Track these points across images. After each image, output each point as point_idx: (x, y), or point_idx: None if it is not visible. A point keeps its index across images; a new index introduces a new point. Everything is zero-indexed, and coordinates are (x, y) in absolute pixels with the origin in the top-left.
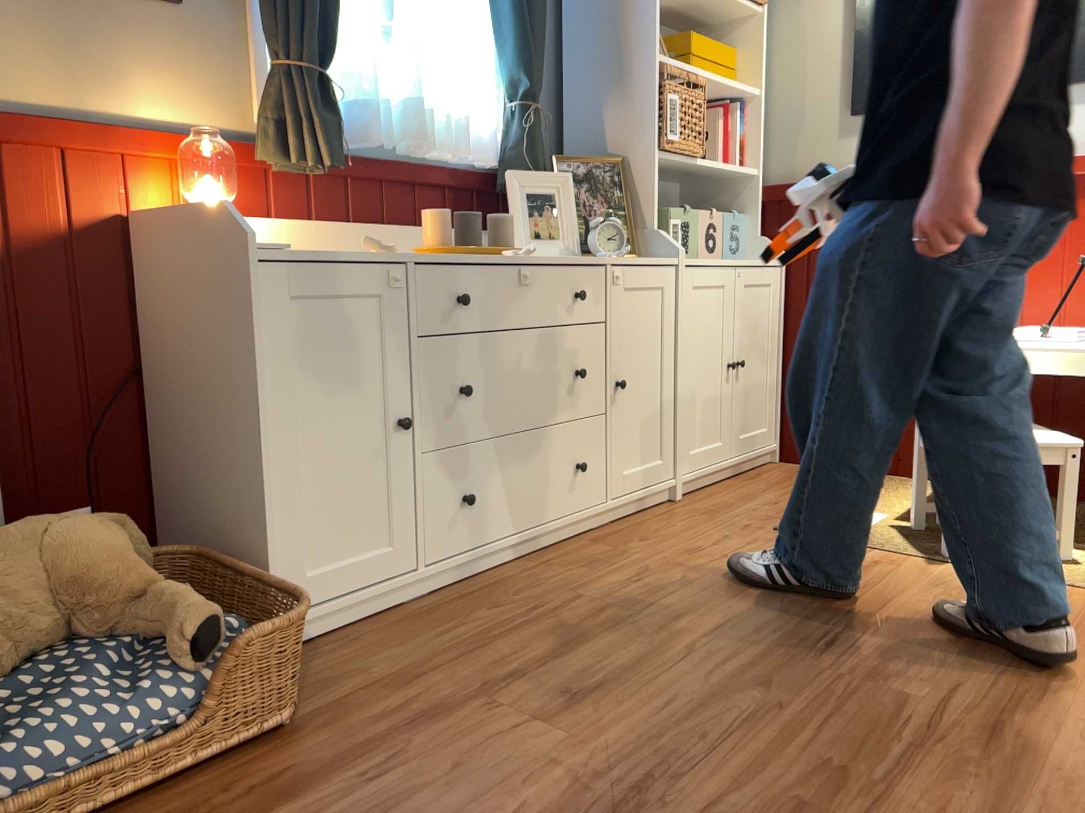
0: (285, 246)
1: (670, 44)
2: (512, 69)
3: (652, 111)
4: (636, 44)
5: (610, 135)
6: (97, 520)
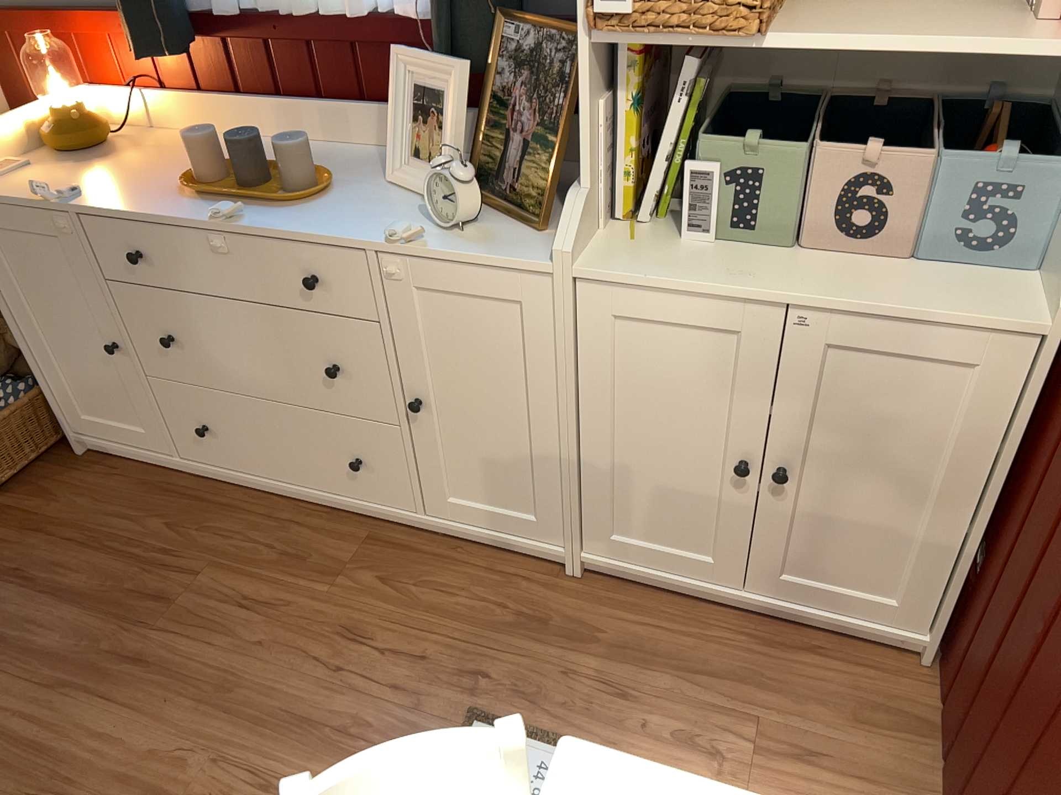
0: None
1: None
2: None
3: None
4: None
5: None
6: None
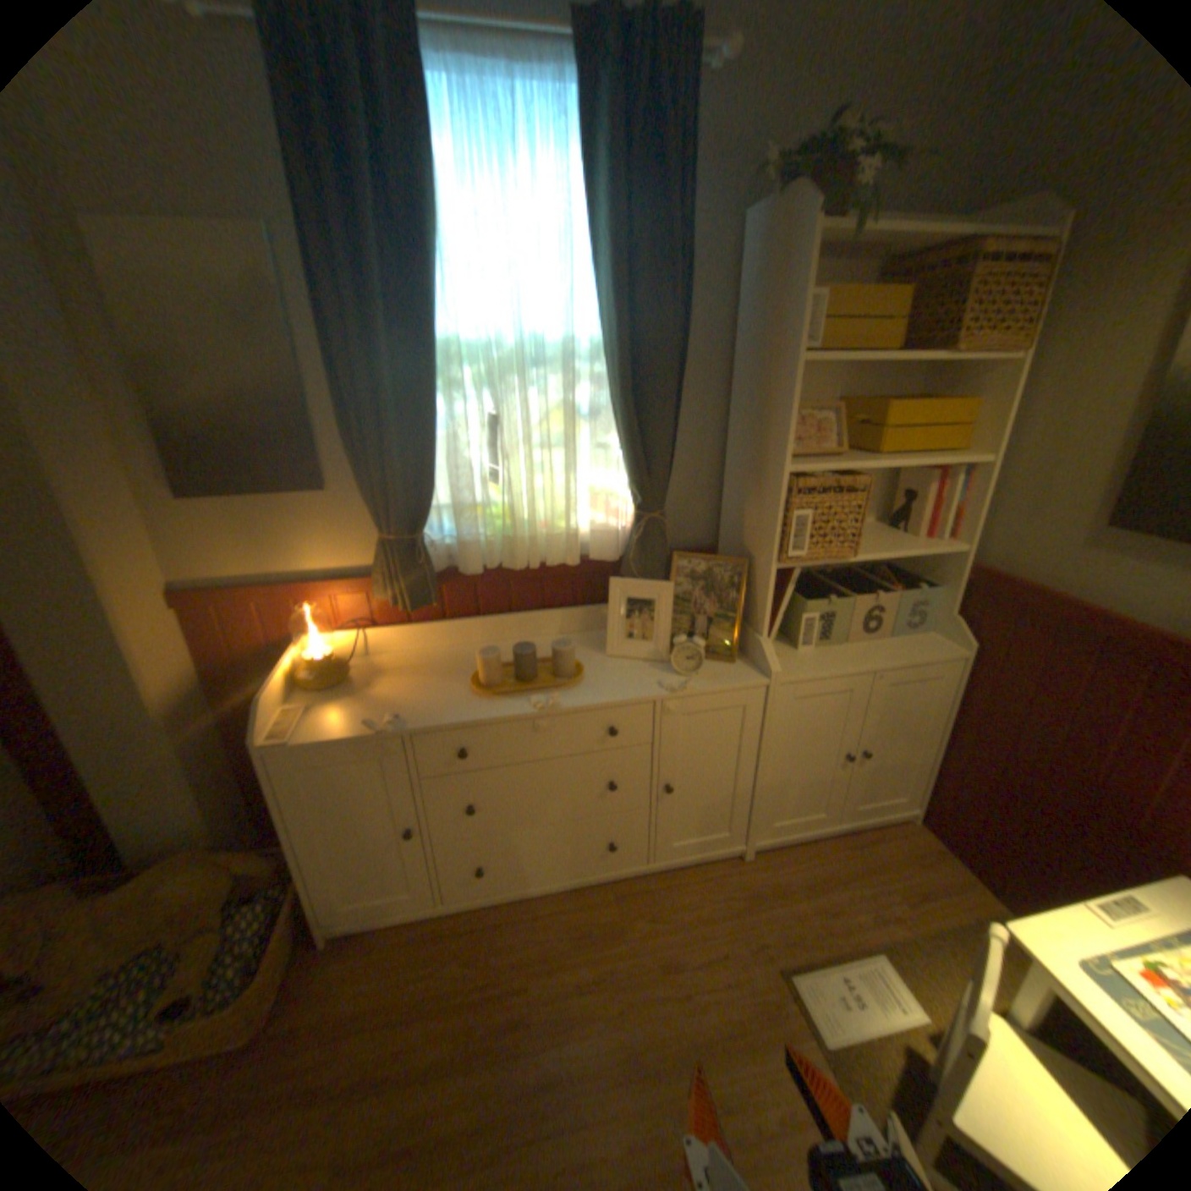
0: (287, 742)
1: (868, 408)
2: (629, 482)
3: (775, 526)
4: (773, 450)
5: (746, 529)
6: (205, 871)
